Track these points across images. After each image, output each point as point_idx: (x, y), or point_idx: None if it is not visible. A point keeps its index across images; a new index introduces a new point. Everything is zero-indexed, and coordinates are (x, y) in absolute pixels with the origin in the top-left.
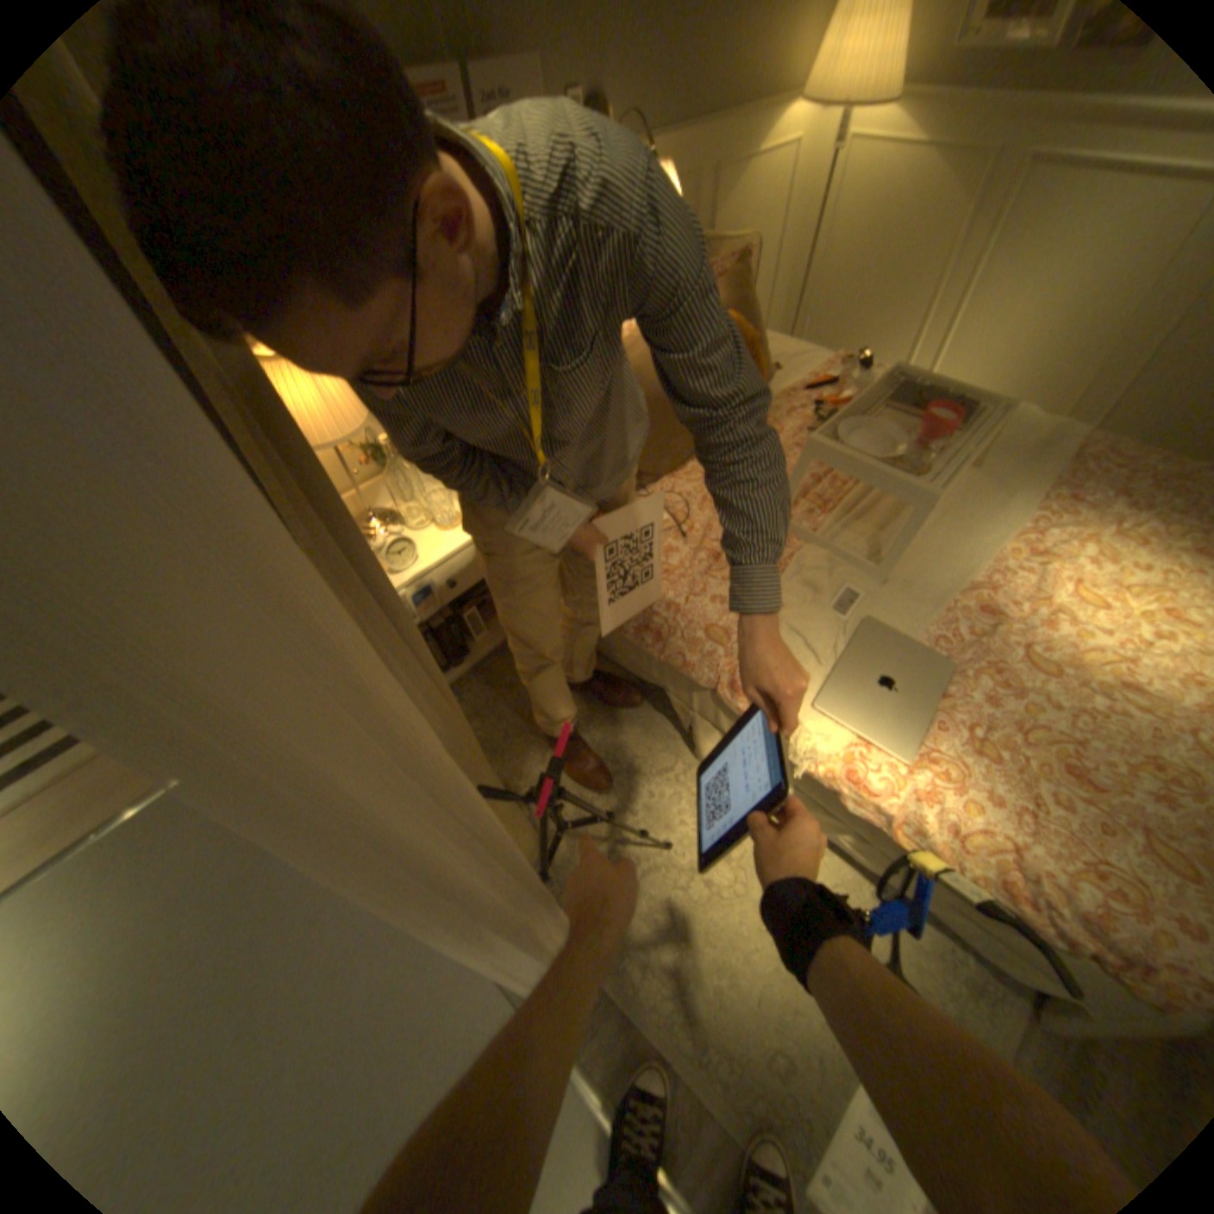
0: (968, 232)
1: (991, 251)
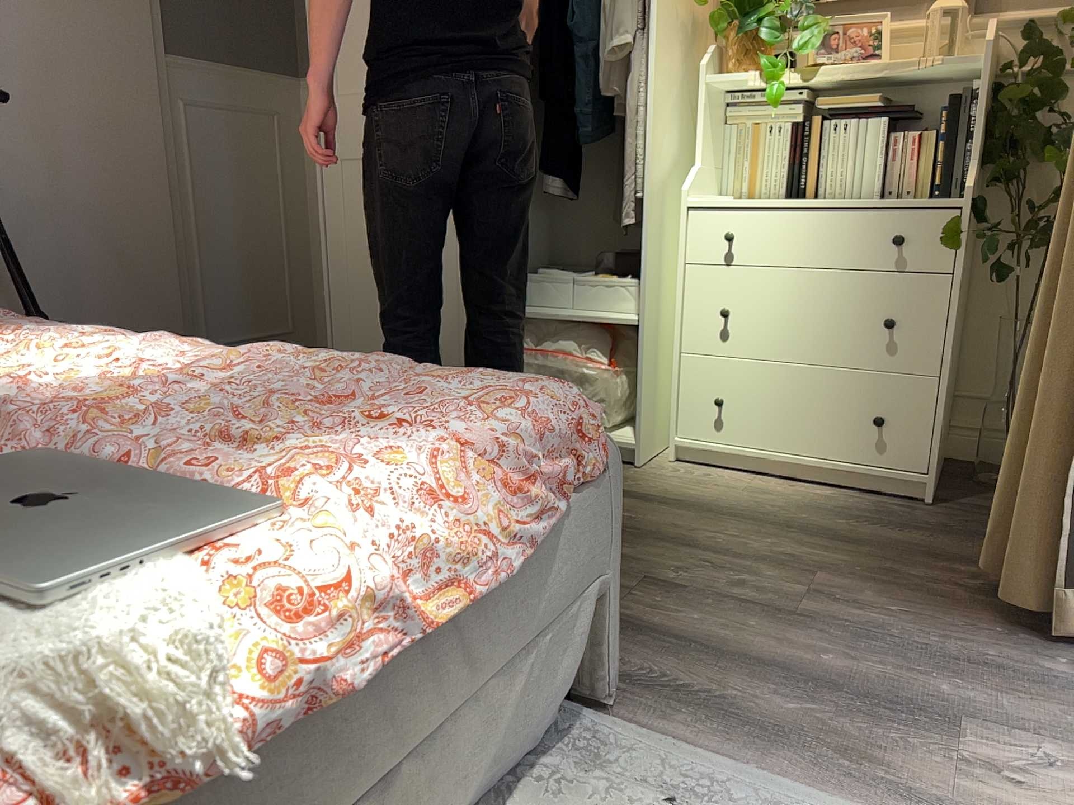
0: None
1: None
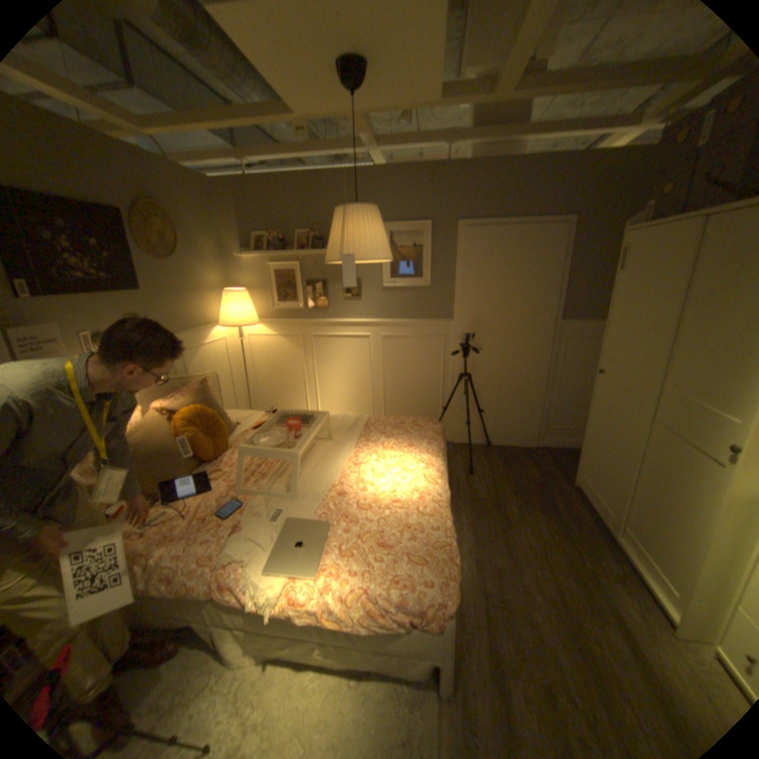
0: (306, 360)
1: (316, 365)
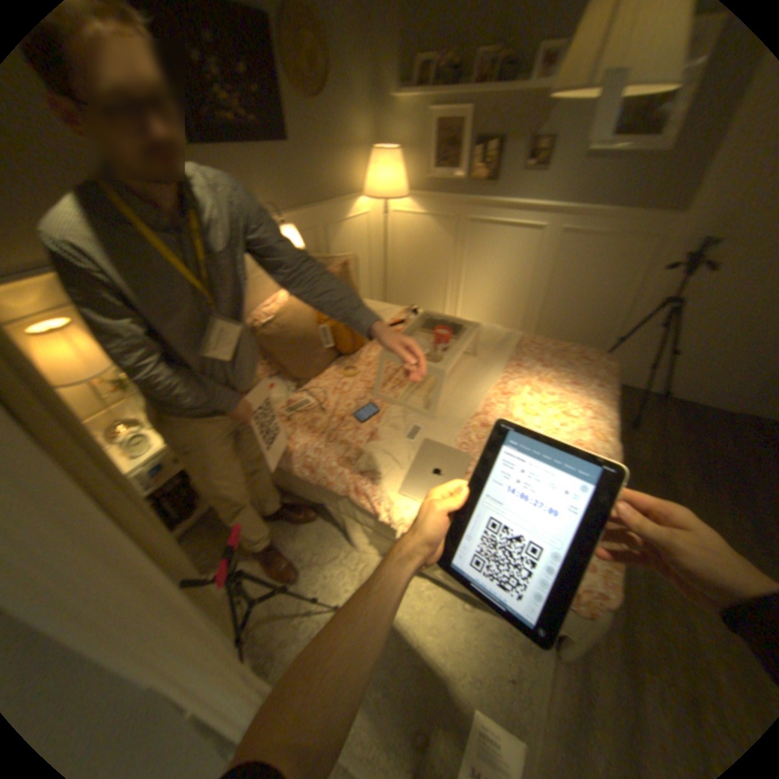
0: (452, 251)
1: (464, 259)
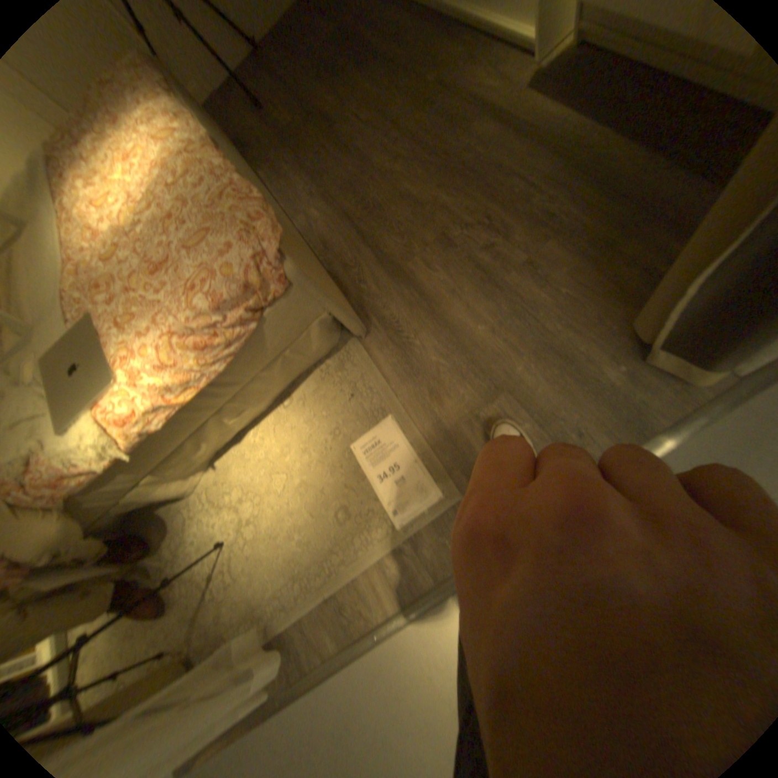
0: None
1: None
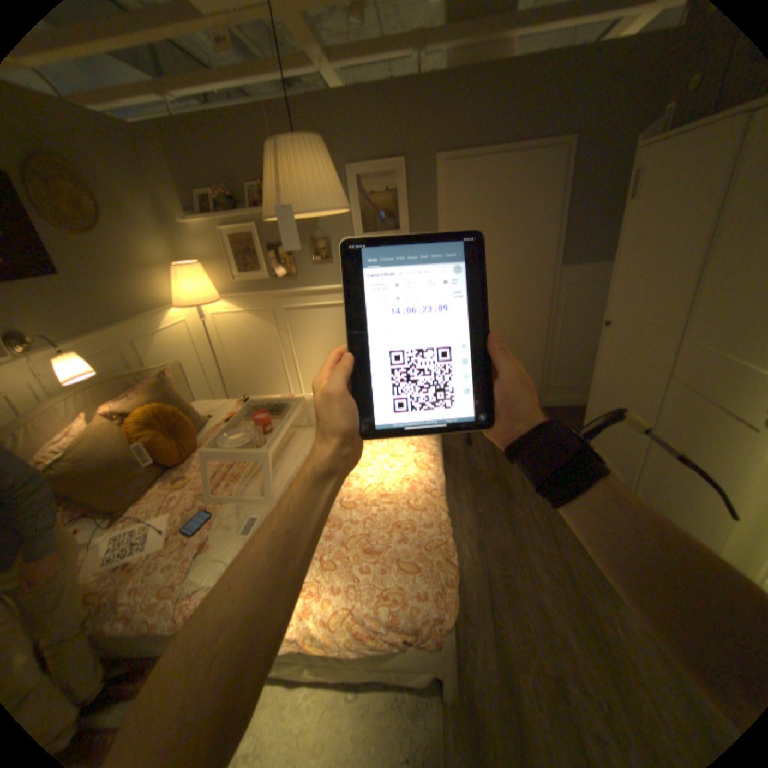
0: (279, 337)
1: (292, 341)
